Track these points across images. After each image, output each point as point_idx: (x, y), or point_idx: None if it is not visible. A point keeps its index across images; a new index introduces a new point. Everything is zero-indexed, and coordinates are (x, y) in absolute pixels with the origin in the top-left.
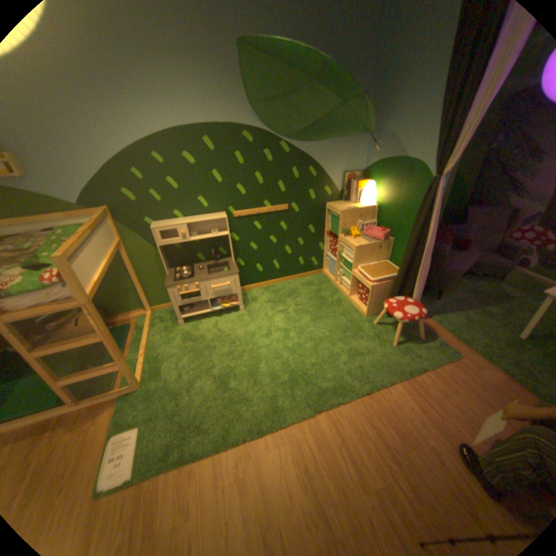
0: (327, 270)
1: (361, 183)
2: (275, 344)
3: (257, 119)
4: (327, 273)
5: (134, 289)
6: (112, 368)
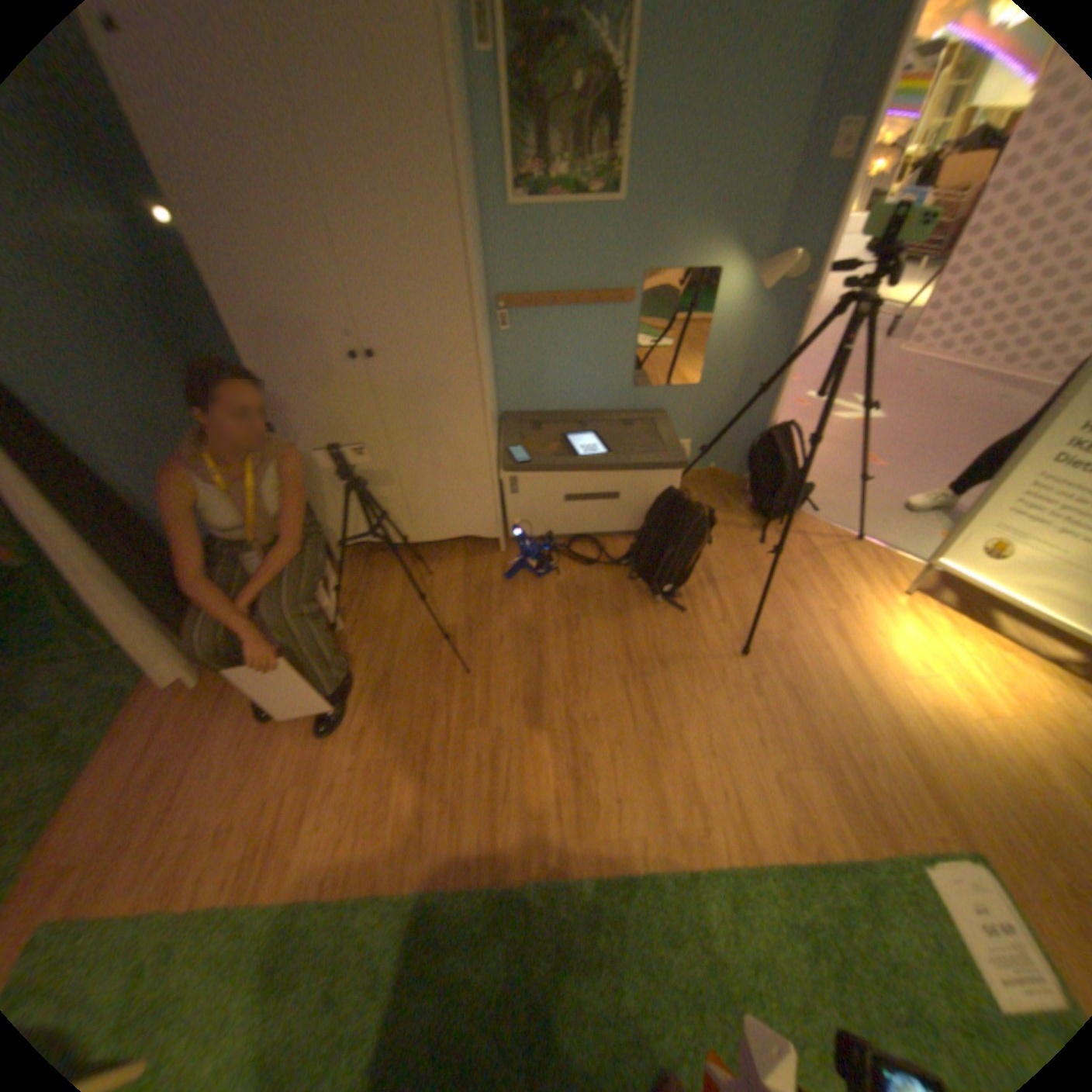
0: None
1: None
2: None
3: None
4: None
5: None
6: None
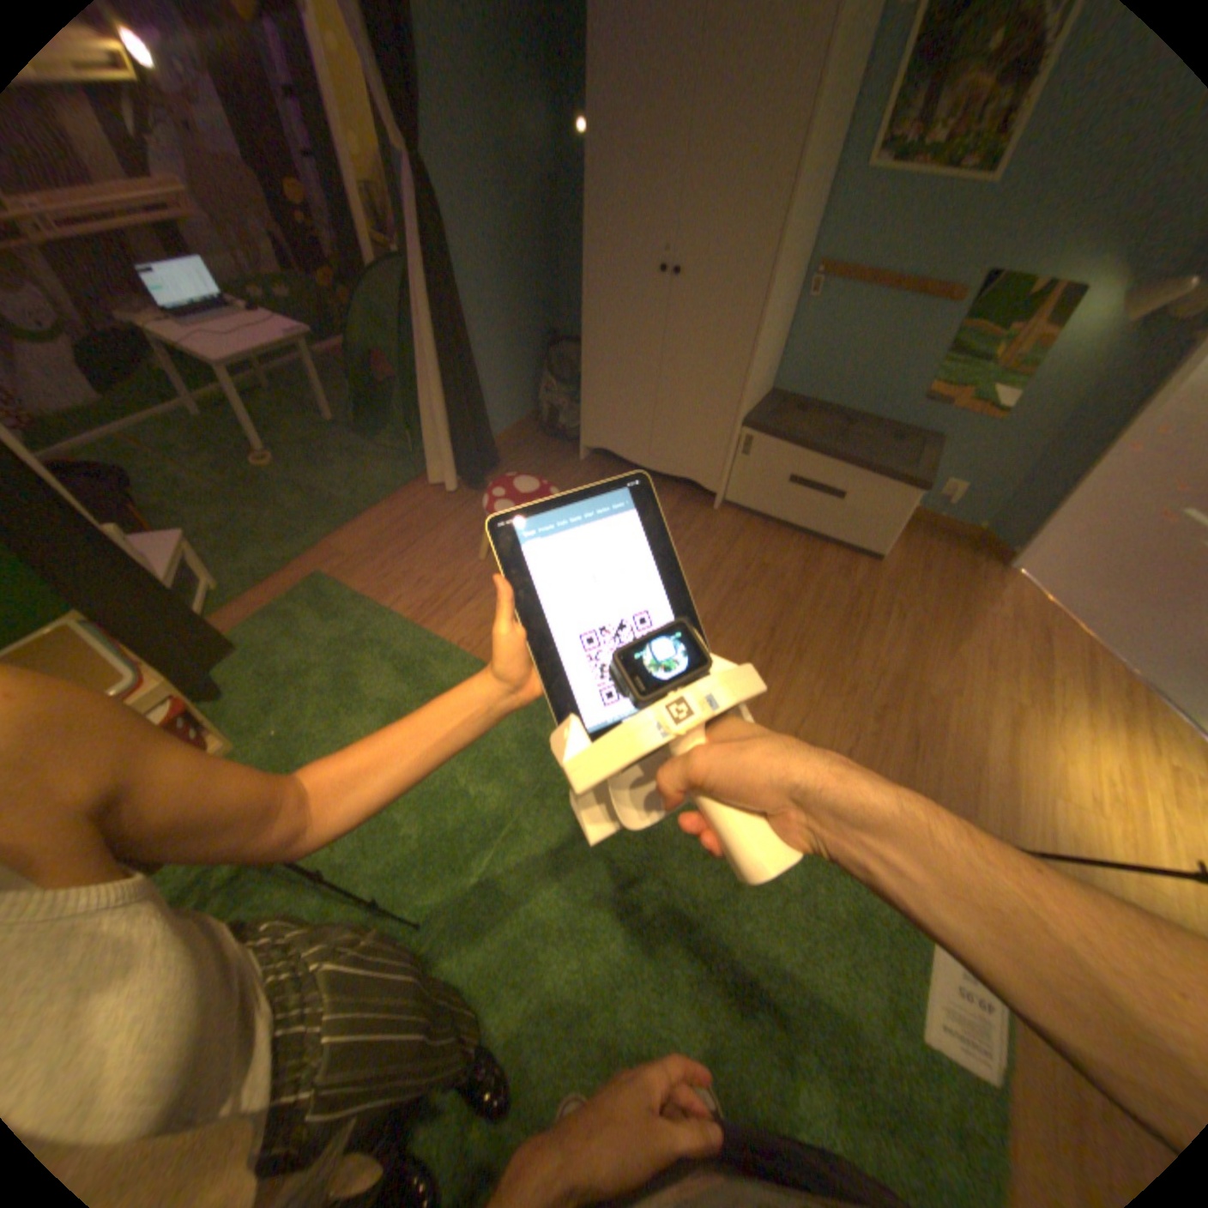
0: None
1: None
2: (467, 923)
3: None
4: None
5: None
6: None
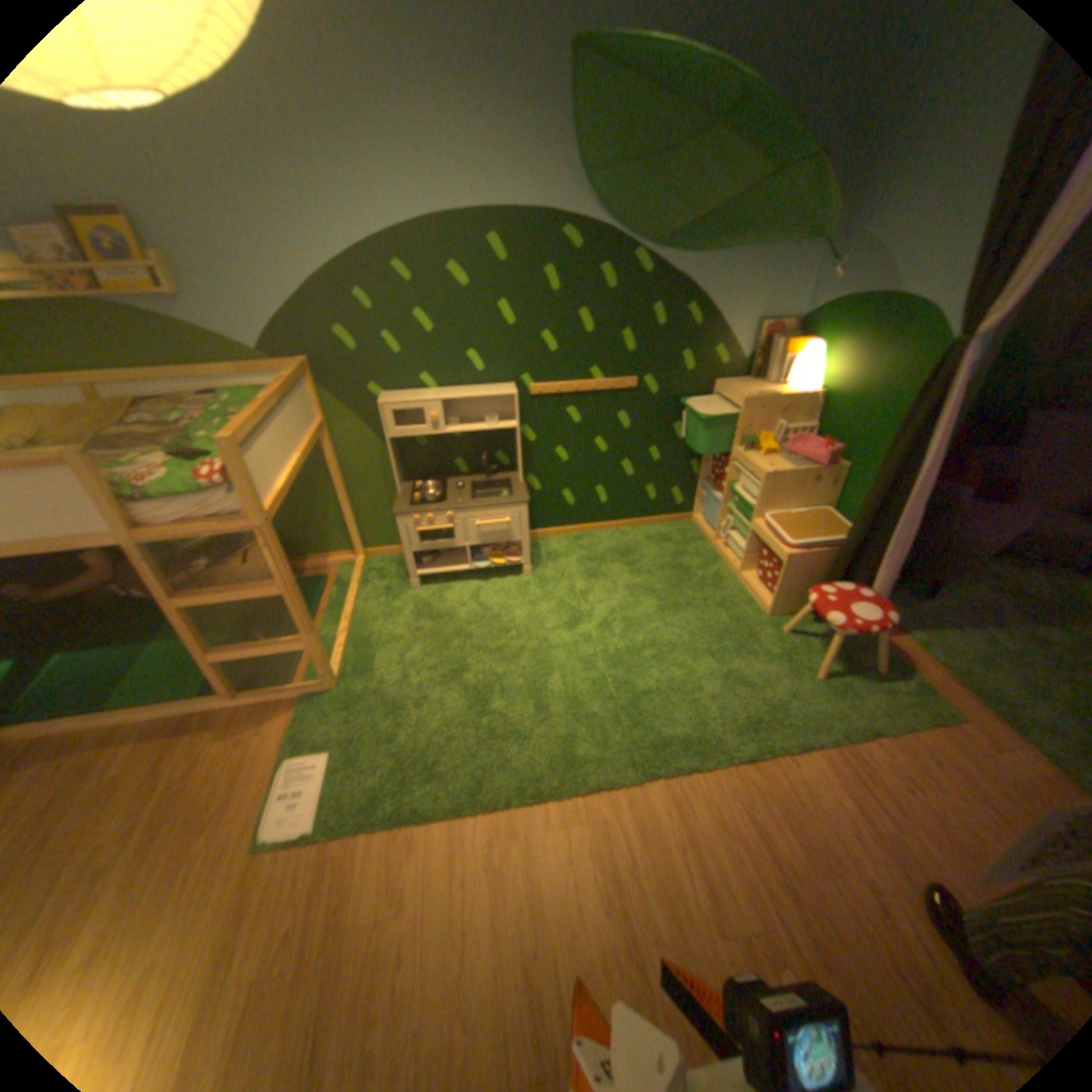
0: (700, 517)
1: (795, 345)
2: (581, 646)
3: (594, 202)
4: (701, 522)
5: (338, 514)
6: (293, 645)
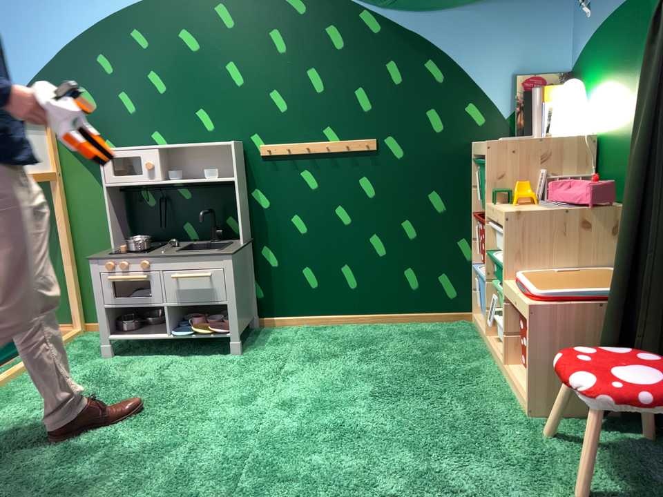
0: (479, 311)
1: (554, 91)
2: (246, 422)
3: None
4: (481, 319)
5: (65, 277)
6: None
